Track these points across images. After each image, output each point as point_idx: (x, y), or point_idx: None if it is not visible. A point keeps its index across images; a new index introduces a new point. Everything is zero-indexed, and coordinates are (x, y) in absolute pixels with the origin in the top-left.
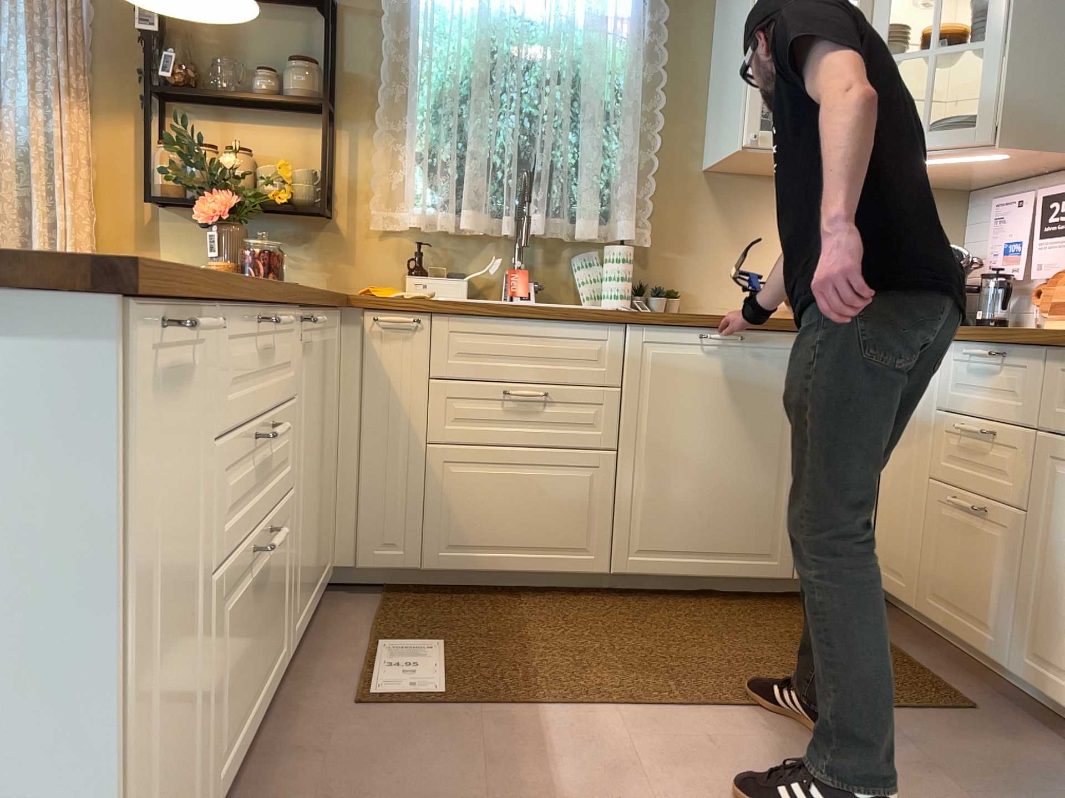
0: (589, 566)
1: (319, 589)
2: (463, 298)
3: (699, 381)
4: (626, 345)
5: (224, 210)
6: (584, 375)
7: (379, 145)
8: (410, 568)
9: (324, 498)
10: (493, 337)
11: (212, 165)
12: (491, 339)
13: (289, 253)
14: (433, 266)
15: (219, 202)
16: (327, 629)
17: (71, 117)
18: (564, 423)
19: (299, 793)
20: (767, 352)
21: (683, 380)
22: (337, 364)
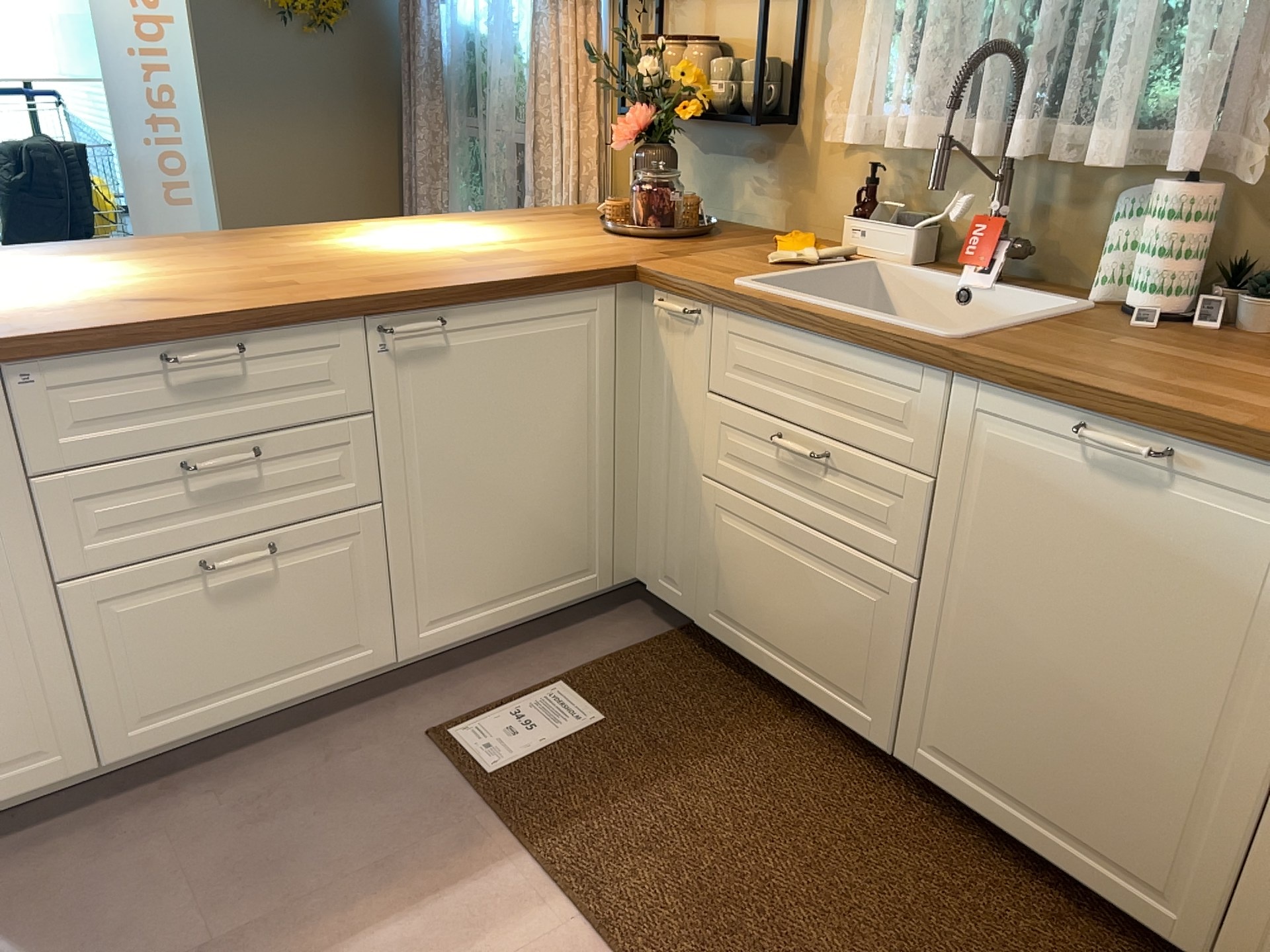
0: (863, 724)
1: (546, 599)
2: (905, 261)
3: (1064, 513)
4: (950, 409)
5: (628, 133)
6: (880, 441)
7: (837, 14)
8: (688, 615)
9: (555, 506)
10: (775, 351)
11: (639, 72)
12: (772, 353)
13: (750, 174)
14: (885, 205)
15: (627, 122)
16: (561, 641)
17: (570, 21)
18: (848, 507)
19: (271, 778)
20: (1226, 502)
21: (1033, 501)
22: (630, 350)
